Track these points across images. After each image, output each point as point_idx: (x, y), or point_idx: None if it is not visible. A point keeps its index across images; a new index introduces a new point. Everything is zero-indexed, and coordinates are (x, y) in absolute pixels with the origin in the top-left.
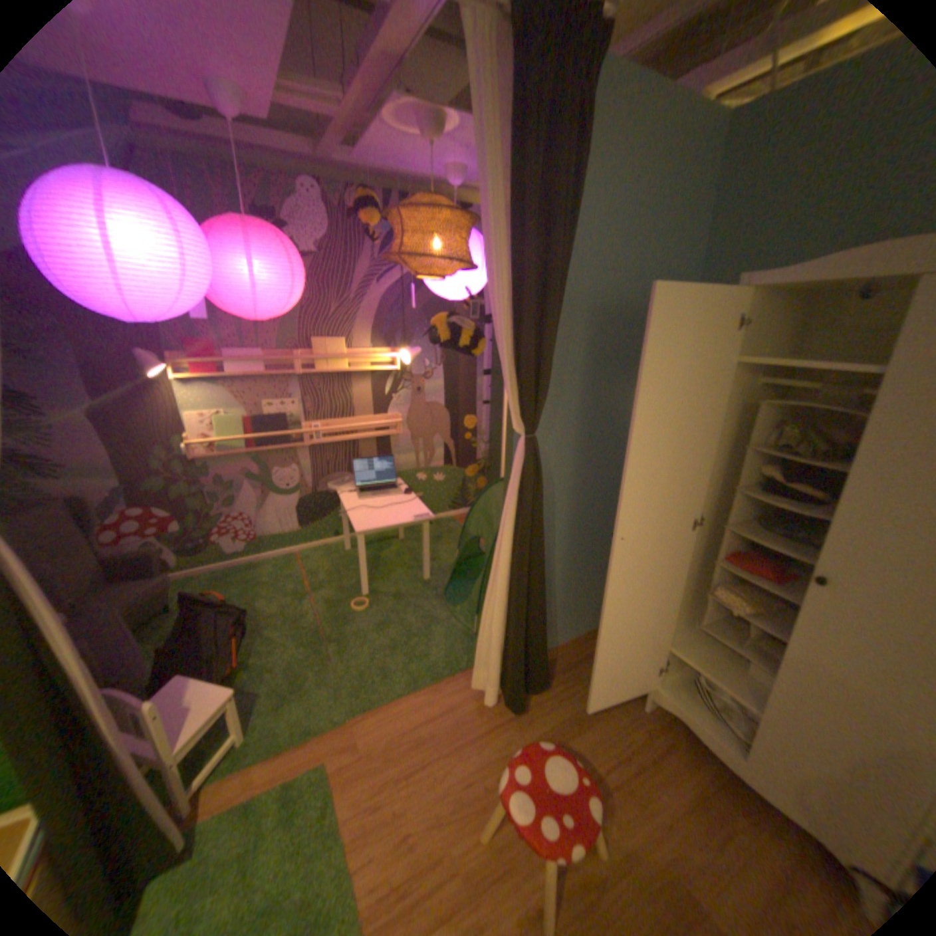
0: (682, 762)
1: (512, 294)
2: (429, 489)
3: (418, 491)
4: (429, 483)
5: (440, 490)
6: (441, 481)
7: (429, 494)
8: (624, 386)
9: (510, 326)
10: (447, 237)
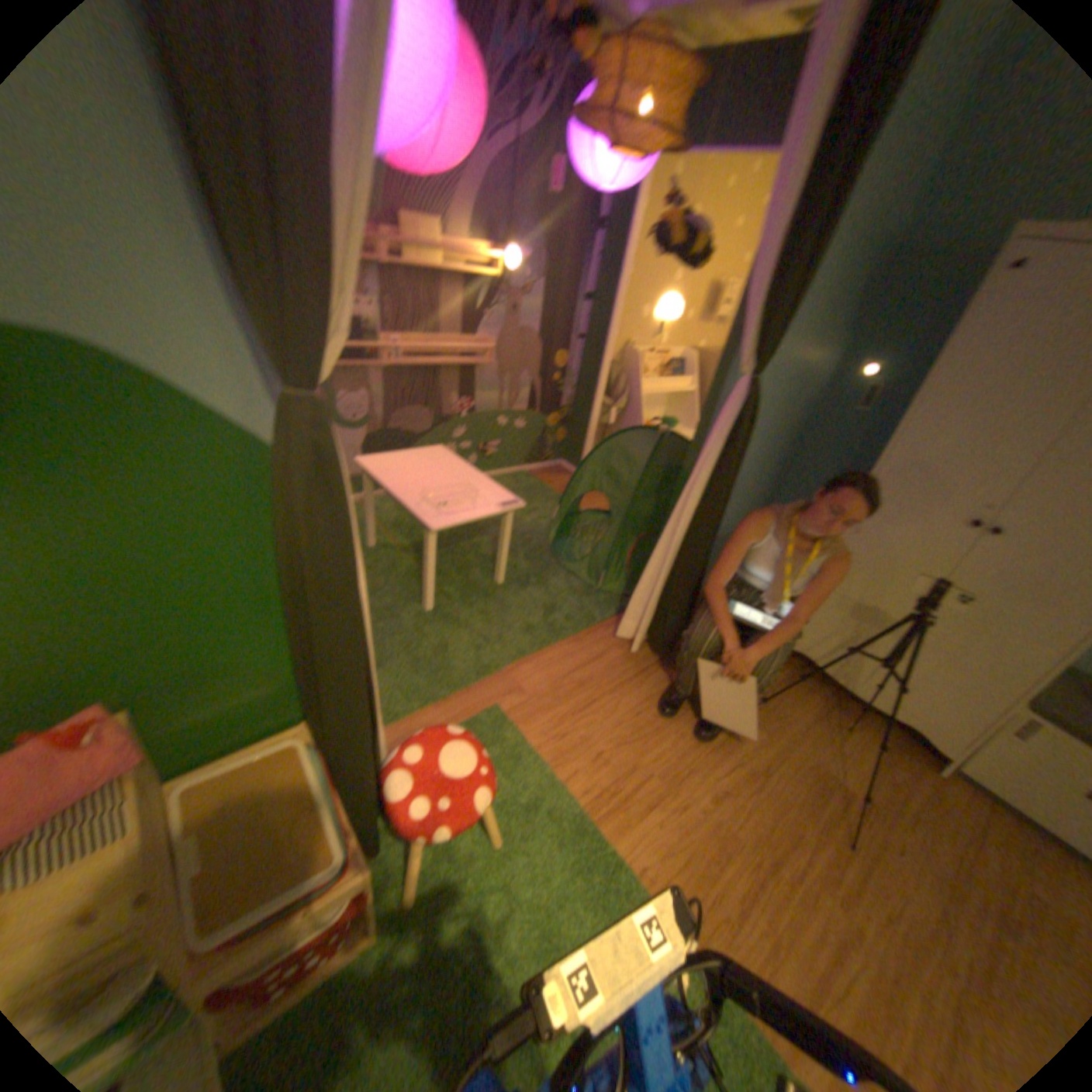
0: (801, 690)
1: (797, 207)
2: (509, 438)
3: (497, 439)
4: (510, 432)
5: (520, 441)
6: (522, 430)
7: (508, 444)
8: (816, 338)
9: (780, 247)
10: (676, 105)
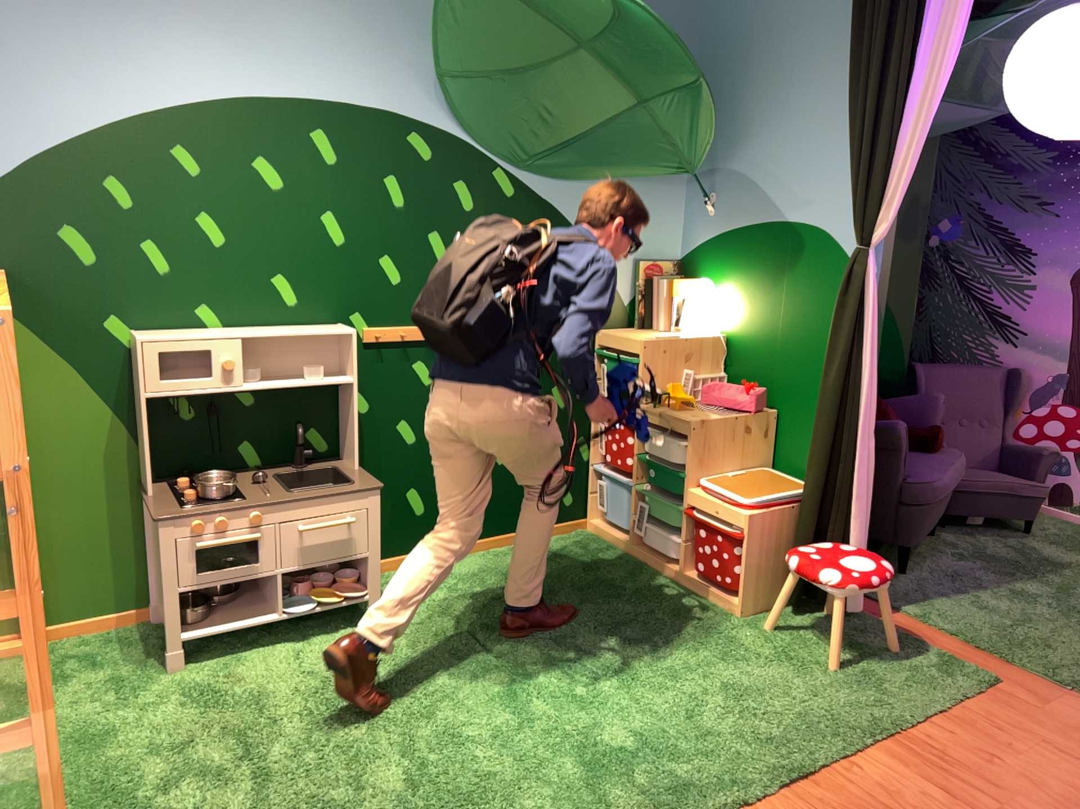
0: None
1: None
2: None
3: None
4: None
5: None
6: None
7: None
8: None
9: None
10: None
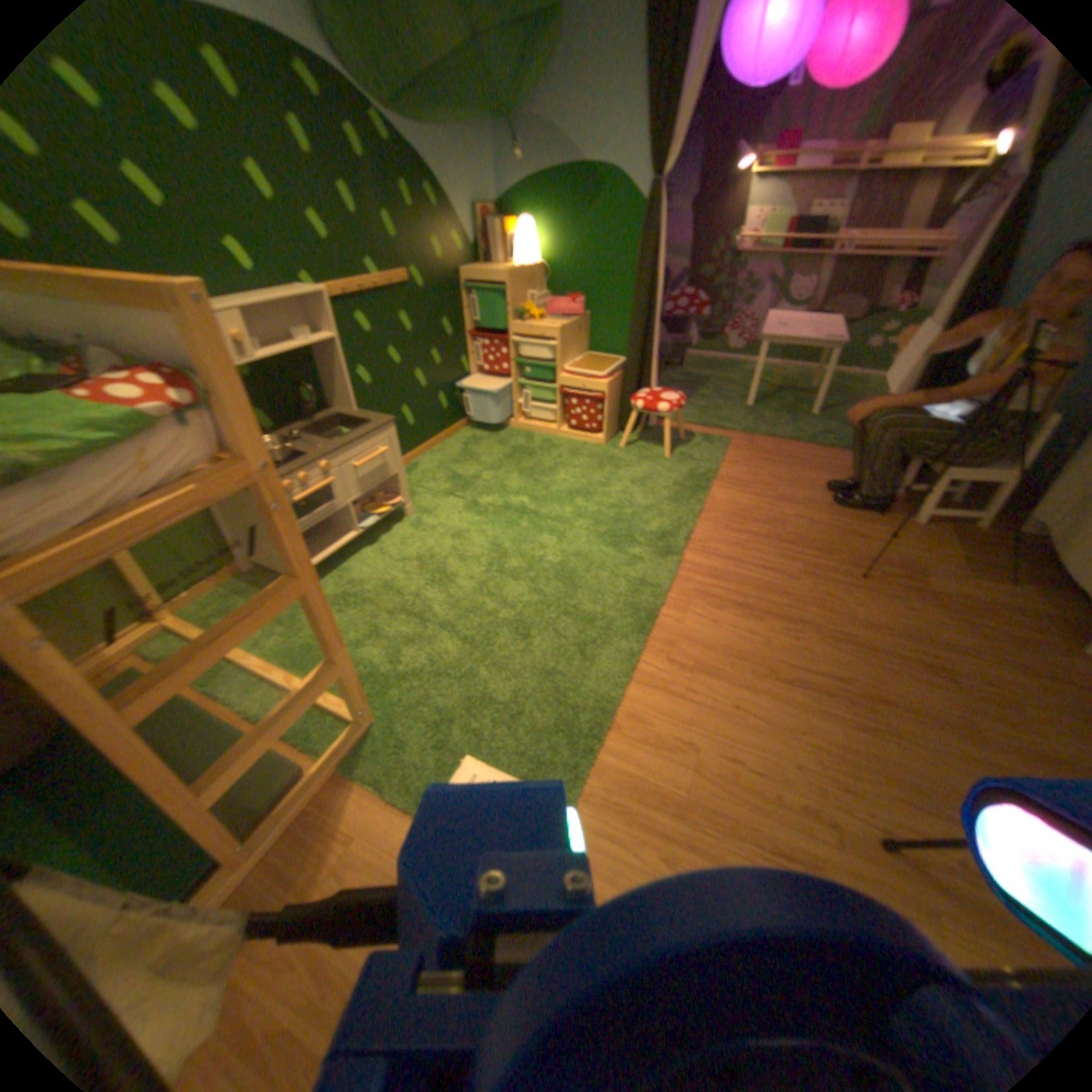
0: (1005, 556)
1: None
2: None
3: None
4: None
5: None
6: None
7: None
8: None
9: None
10: None
